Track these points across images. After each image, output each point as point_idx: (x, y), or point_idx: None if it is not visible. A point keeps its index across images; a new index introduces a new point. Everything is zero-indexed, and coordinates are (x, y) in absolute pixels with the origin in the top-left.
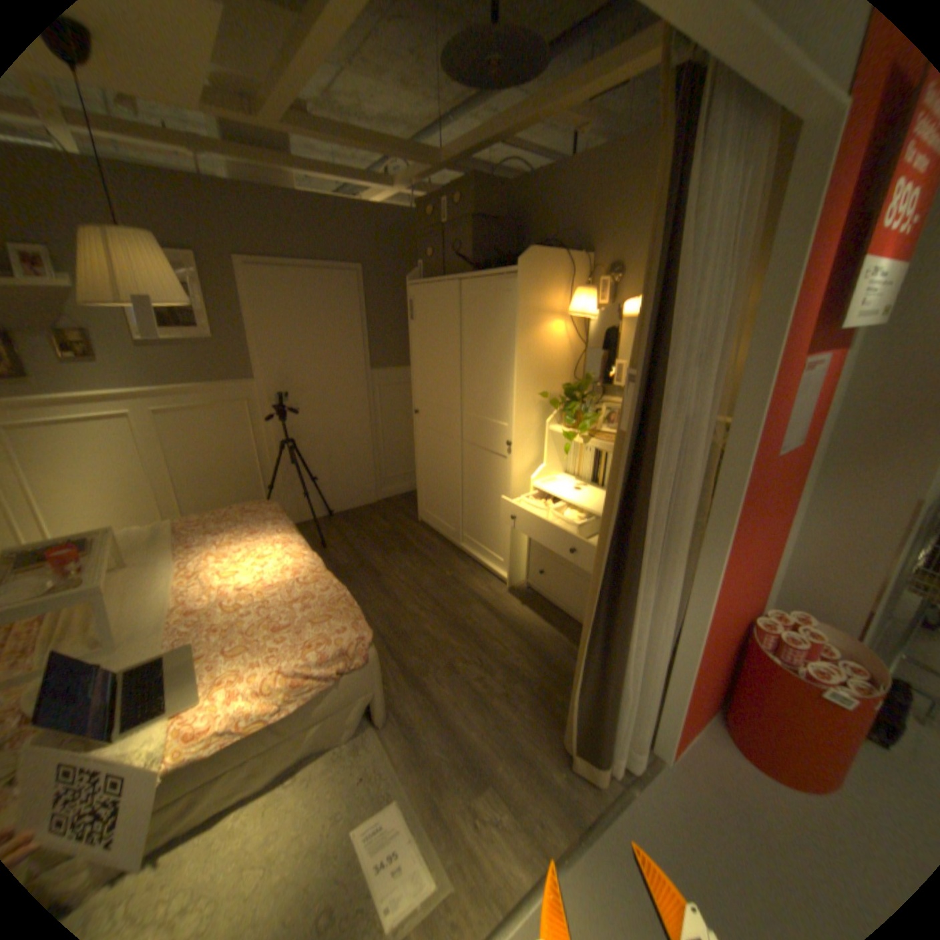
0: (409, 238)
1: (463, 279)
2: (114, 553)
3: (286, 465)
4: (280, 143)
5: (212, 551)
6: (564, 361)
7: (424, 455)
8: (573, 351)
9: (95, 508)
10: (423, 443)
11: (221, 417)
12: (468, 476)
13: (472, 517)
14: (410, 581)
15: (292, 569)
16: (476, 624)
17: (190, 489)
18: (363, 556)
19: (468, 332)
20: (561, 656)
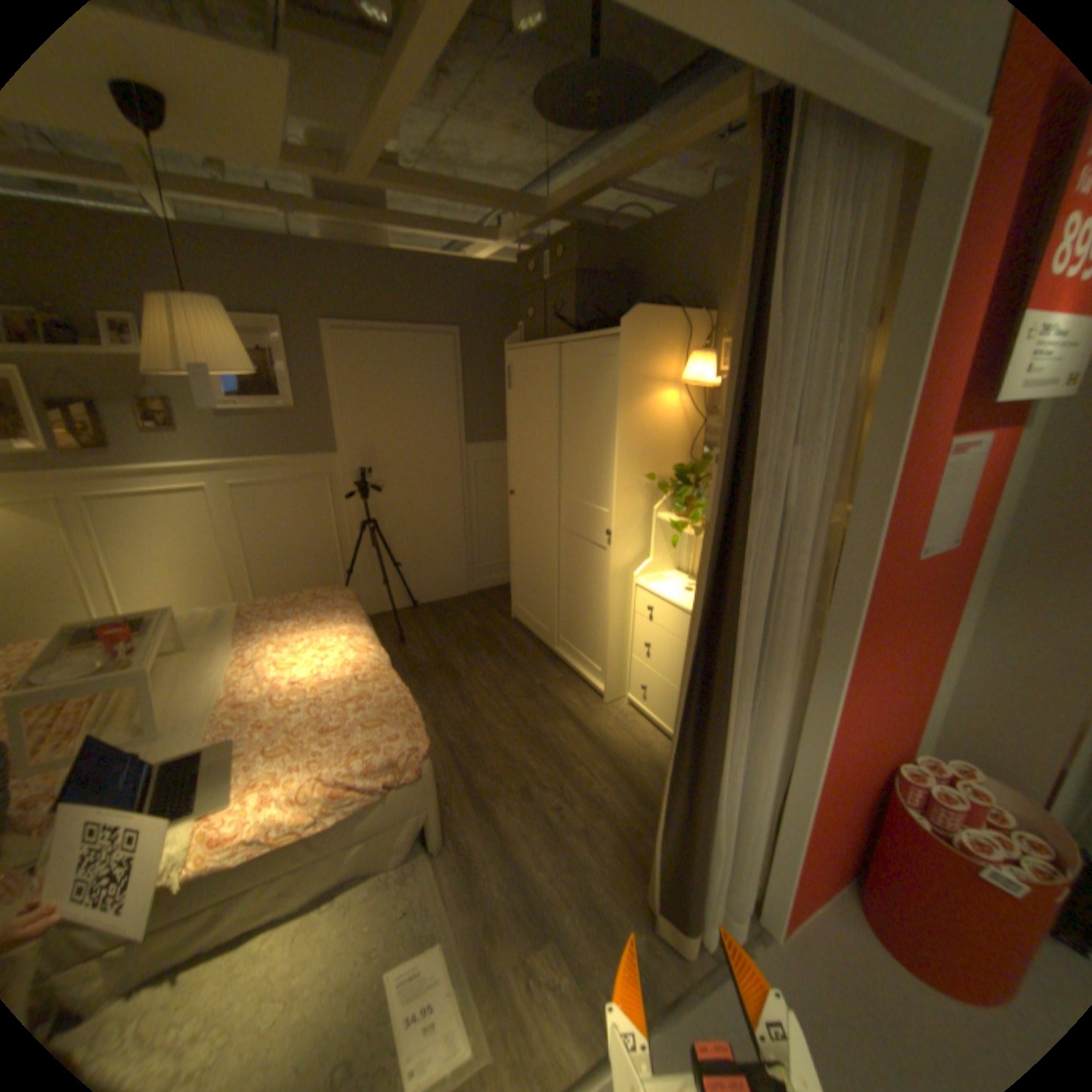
0: (514, 296)
1: (564, 341)
2: (174, 633)
3: (368, 547)
4: (376, 197)
5: (274, 638)
6: (679, 436)
7: (519, 542)
8: (689, 425)
9: (168, 584)
10: (519, 528)
11: (301, 491)
12: (566, 568)
13: (569, 616)
14: (492, 686)
15: (354, 663)
16: (562, 742)
17: (264, 569)
18: (445, 654)
19: (568, 402)
20: (659, 790)
